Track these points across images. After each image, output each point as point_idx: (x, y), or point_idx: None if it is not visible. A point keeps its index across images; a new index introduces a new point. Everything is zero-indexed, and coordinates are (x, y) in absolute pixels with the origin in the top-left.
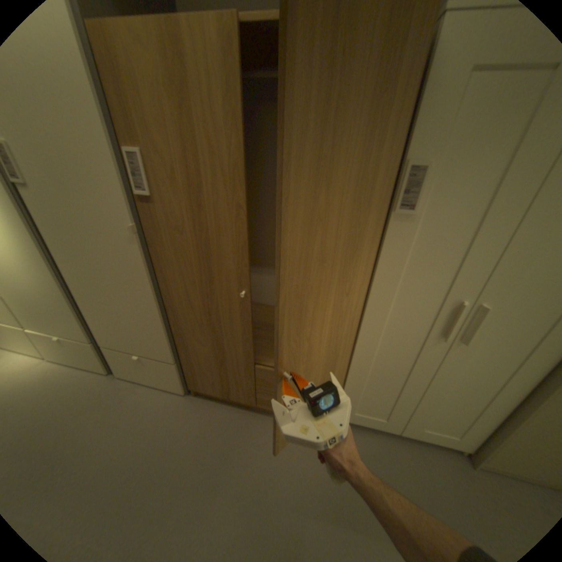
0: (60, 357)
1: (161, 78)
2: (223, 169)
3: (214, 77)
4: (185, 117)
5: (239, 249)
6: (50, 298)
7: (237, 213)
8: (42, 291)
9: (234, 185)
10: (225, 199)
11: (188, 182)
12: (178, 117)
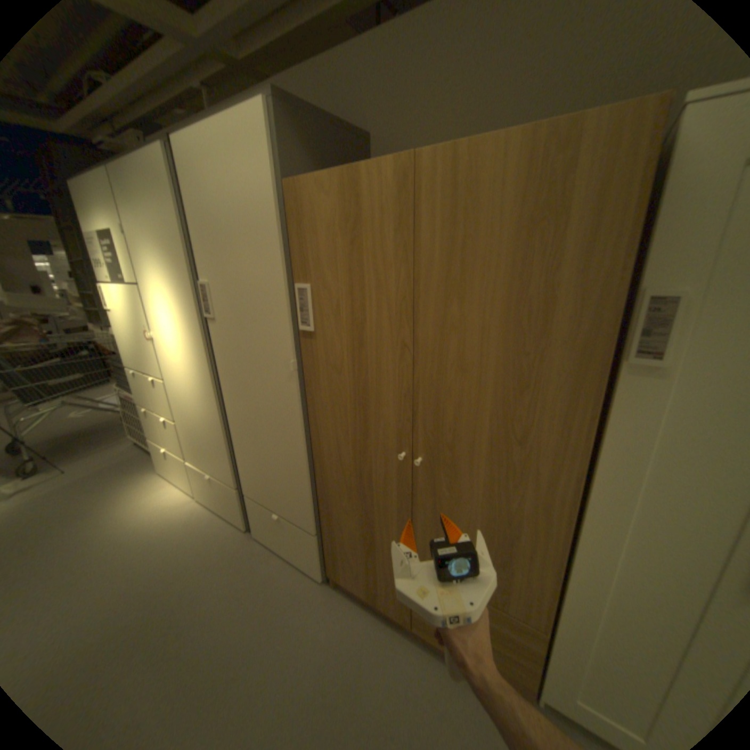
0: (206, 499)
1: (337, 219)
2: (389, 304)
3: (387, 213)
4: (355, 253)
5: (401, 398)
6: (210, 432)
7: (400, 354)
8: (206, 423)
9: (400, 322)
10: (389, 337)
11: (352, 318)
12: (348, 253)
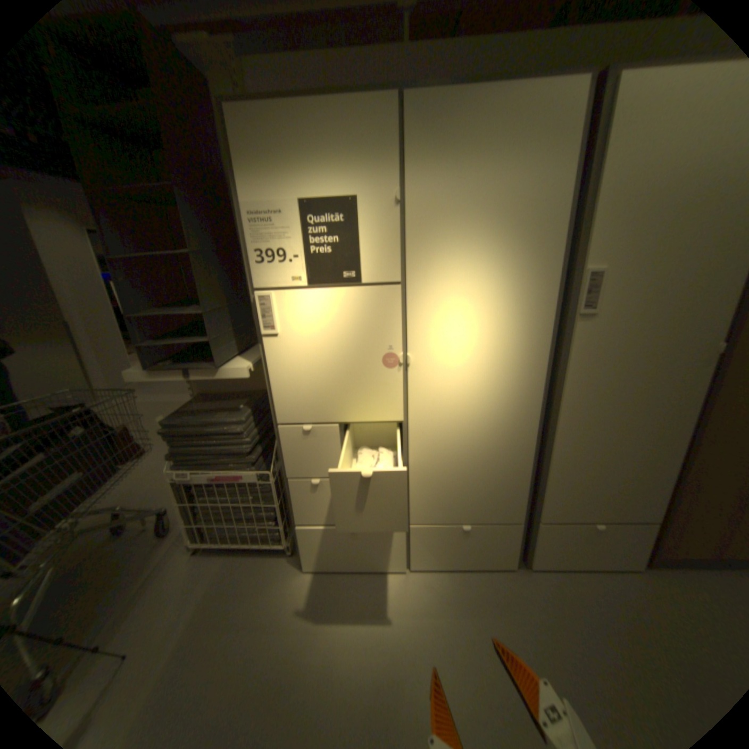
0: (444, 560)
1: None
2: None
3: None
4: None
5: None
6: (503, 464)
7: None
8: (498, 455)
9: None
10: None
11: None
12: None
